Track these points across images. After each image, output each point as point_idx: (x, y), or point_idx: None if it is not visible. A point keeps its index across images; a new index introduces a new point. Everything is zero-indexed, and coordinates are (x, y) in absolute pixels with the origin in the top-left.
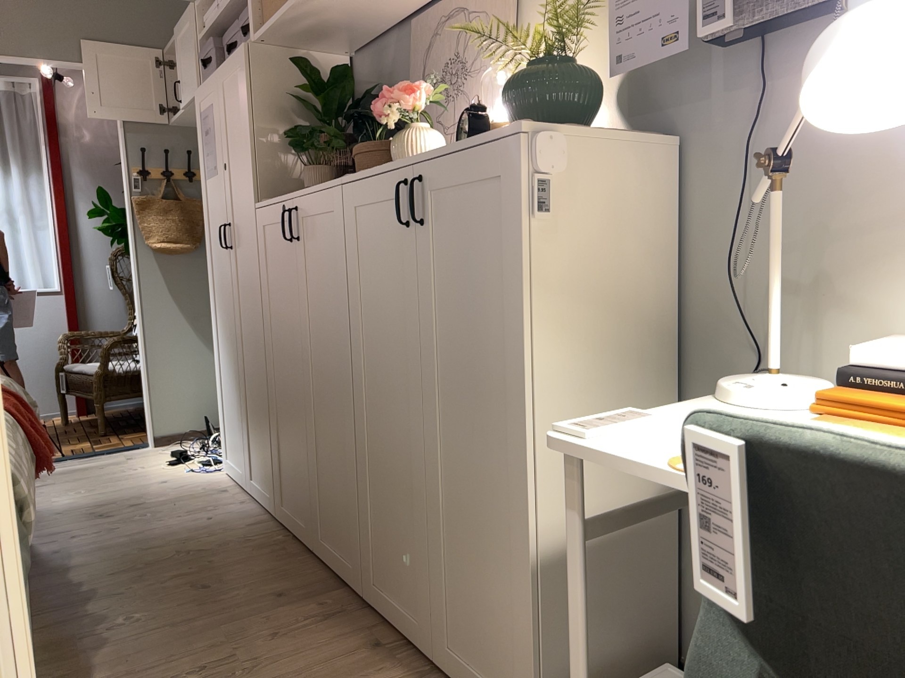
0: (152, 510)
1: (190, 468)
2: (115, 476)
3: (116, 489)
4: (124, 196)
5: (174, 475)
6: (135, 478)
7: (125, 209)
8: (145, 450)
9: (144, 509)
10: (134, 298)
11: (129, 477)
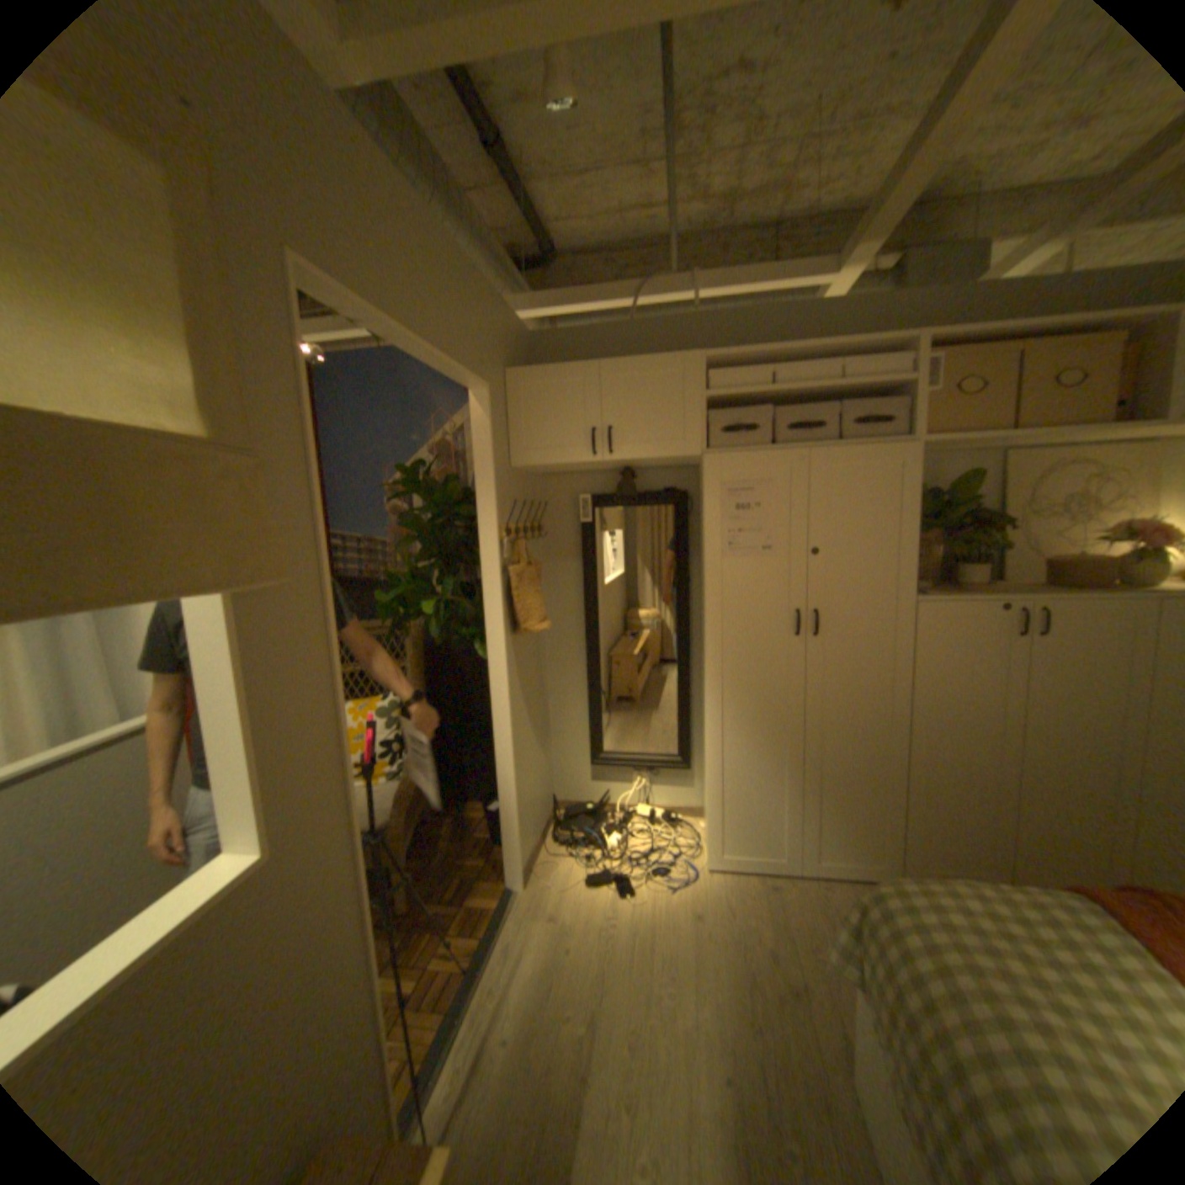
0: (809, 953)
1: (666, 890)
2: (623, 950)
3: (692, 961)
4: (482, 566)
5: (678, 905)
6: (659, 936)
7: (486, 583)
8: (529, 900)
9: (798, 958)
10: (495, 704)
11: (647, 940)
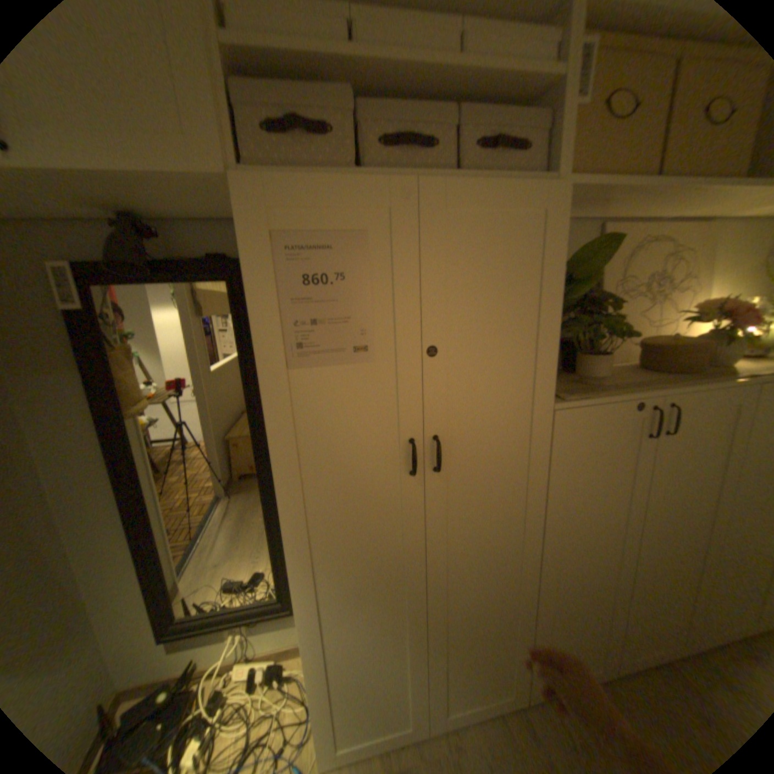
0: None
1: None
2: None
3: None
4: None
5: None
6: None
7: None
8: None
9: None
10: None
11: None
